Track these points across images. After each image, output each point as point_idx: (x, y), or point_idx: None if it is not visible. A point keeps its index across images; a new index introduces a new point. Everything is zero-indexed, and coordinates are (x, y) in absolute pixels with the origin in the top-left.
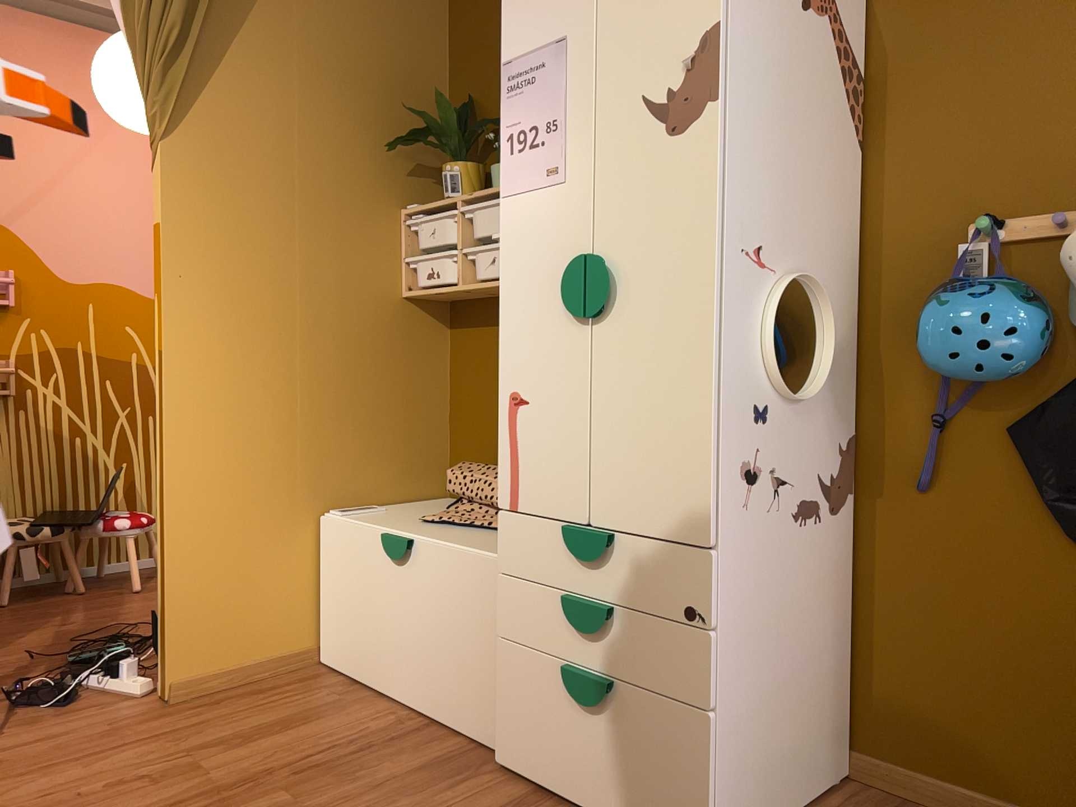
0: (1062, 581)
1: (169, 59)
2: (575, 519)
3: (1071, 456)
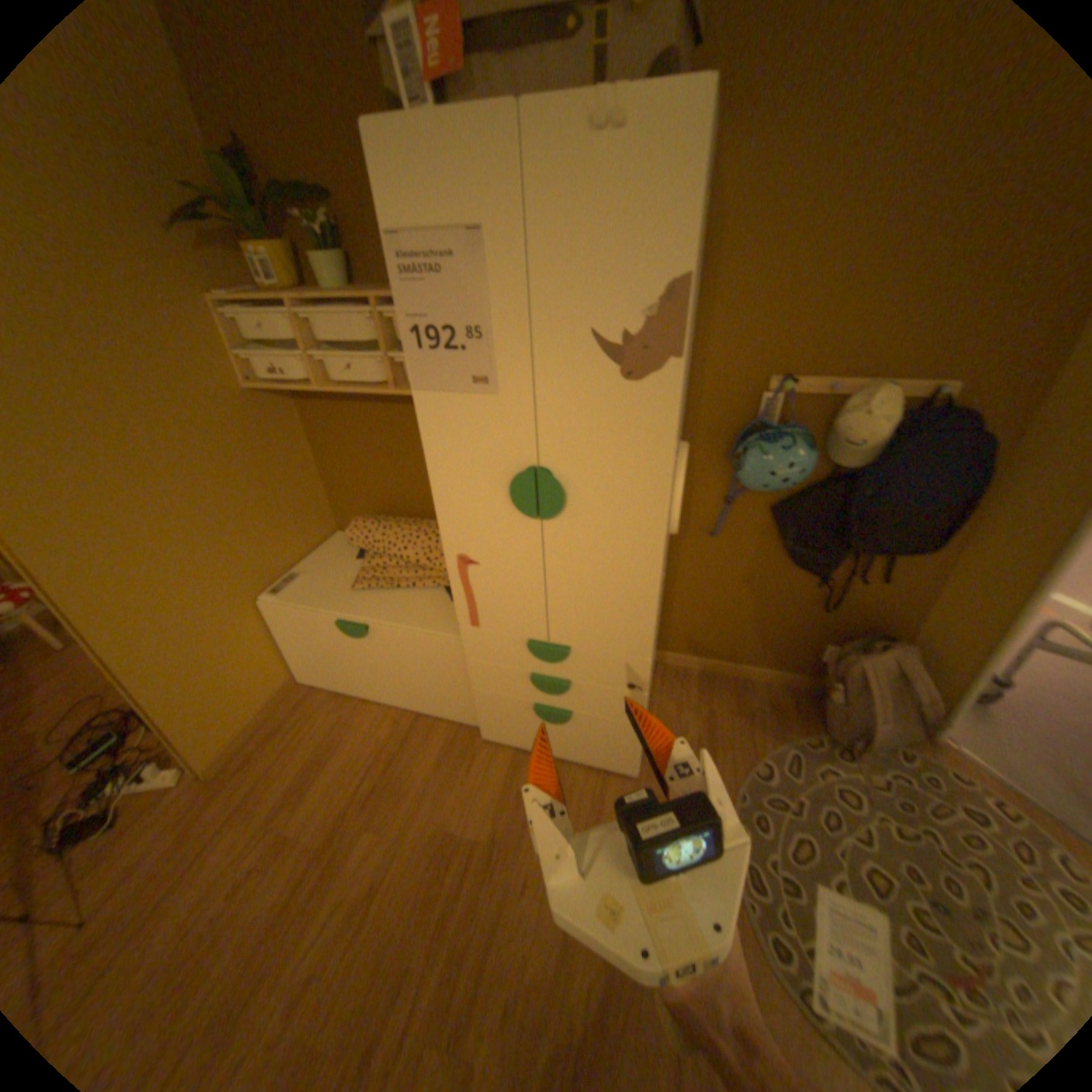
0: (782, 580)
1: None
2: (536, 638)
3: (807, 527)
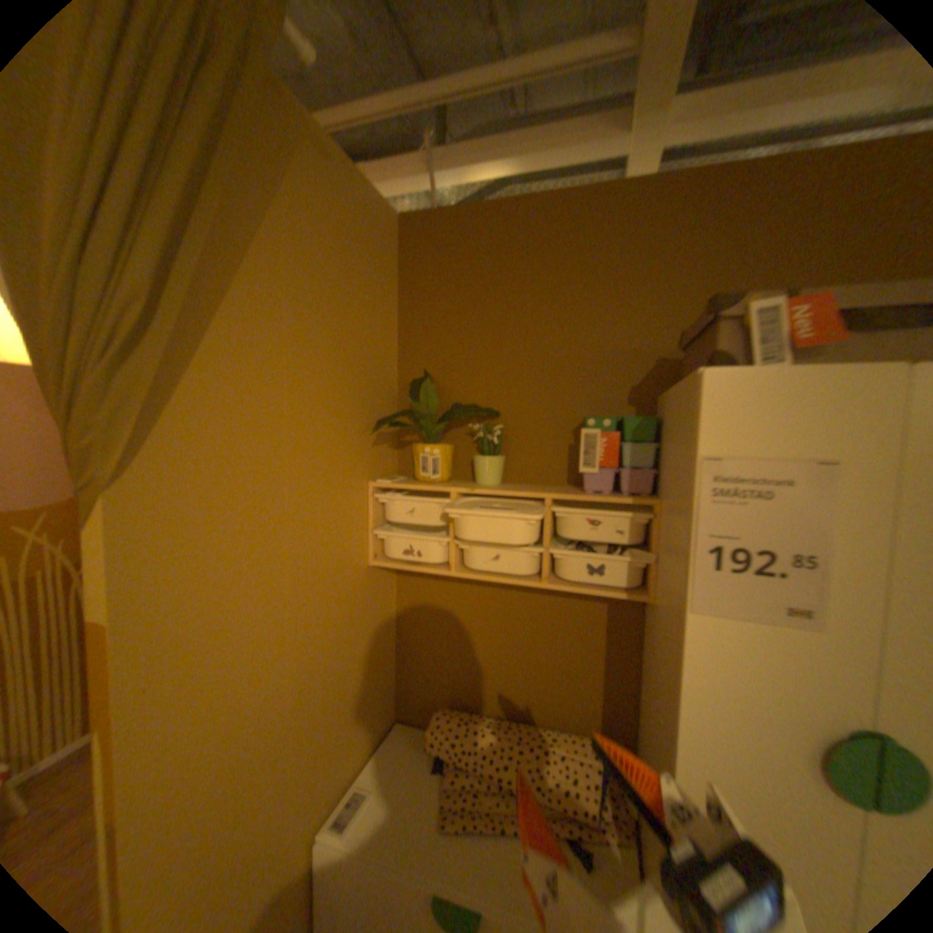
0: None
1: (116, 350)
2: None
3: None
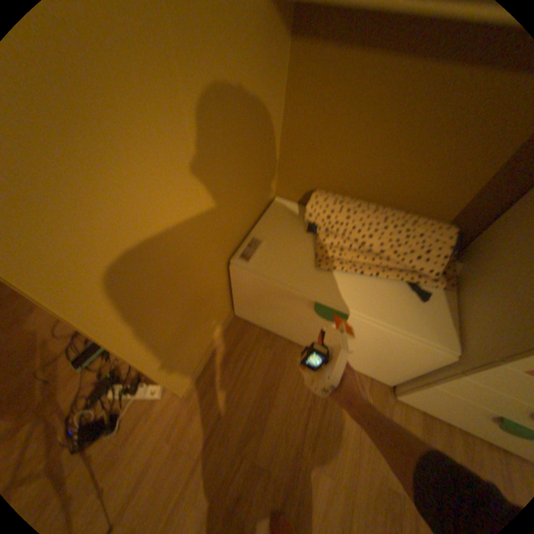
0: None
1: None
2: None
3: None
